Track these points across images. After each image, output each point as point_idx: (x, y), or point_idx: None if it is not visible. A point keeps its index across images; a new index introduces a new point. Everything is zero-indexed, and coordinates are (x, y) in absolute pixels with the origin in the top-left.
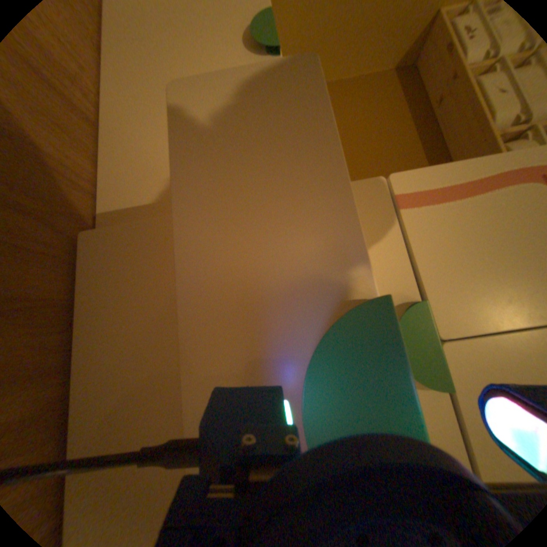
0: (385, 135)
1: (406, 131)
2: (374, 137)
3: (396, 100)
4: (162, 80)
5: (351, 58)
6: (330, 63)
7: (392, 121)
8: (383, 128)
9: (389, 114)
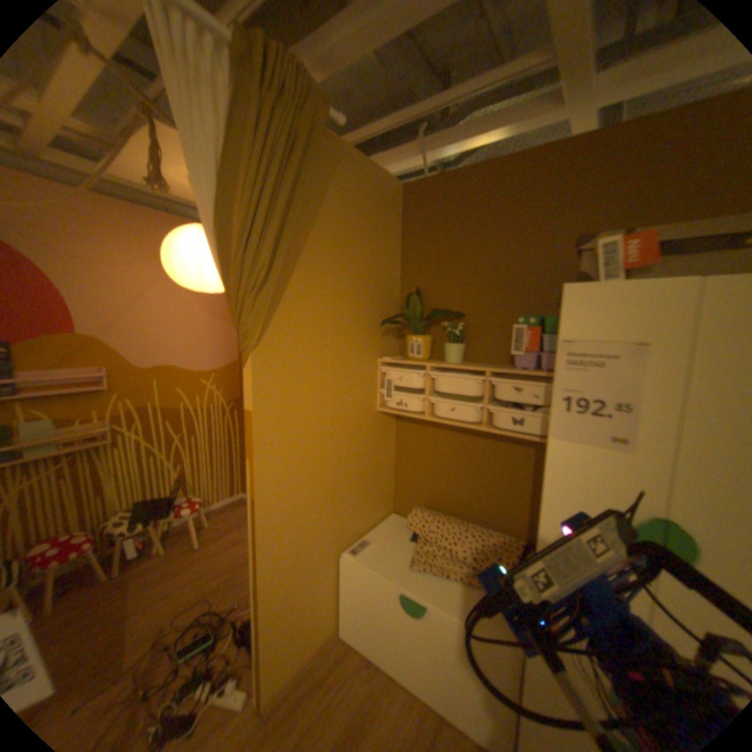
0: (448, 452)
1: (449, 435)
2: (448, 460)
3: (421, 429)
4: (422, 665)
5: (386, 459)
6: (386, 474)
7: (438, 441)
8: (442, 450)
9: (432, 440)
